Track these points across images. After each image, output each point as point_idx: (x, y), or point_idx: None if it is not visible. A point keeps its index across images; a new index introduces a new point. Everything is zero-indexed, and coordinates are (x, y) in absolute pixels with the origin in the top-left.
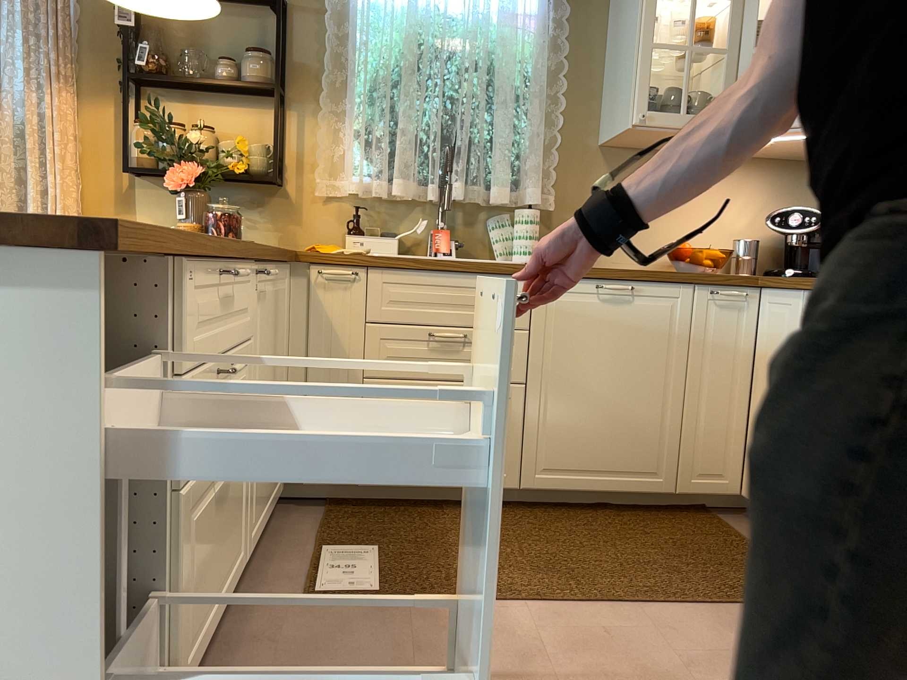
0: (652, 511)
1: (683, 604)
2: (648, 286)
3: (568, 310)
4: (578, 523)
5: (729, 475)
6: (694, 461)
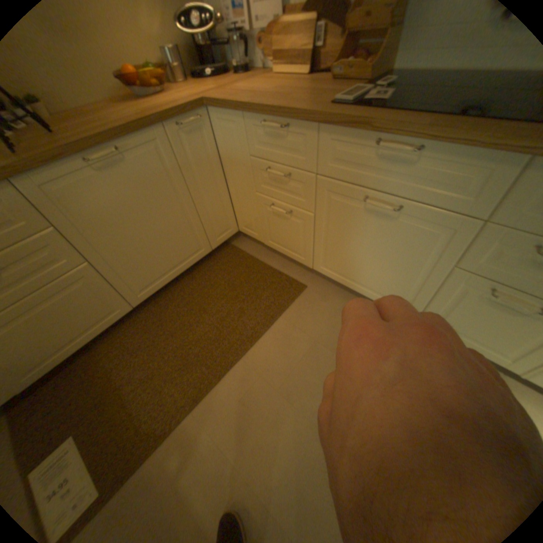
0: (204, 261)
1: (257, 338)
2: (126, 140)
3: (73, 193)
4: (176, 301)
5: (230, 226)
6: (213, 231)
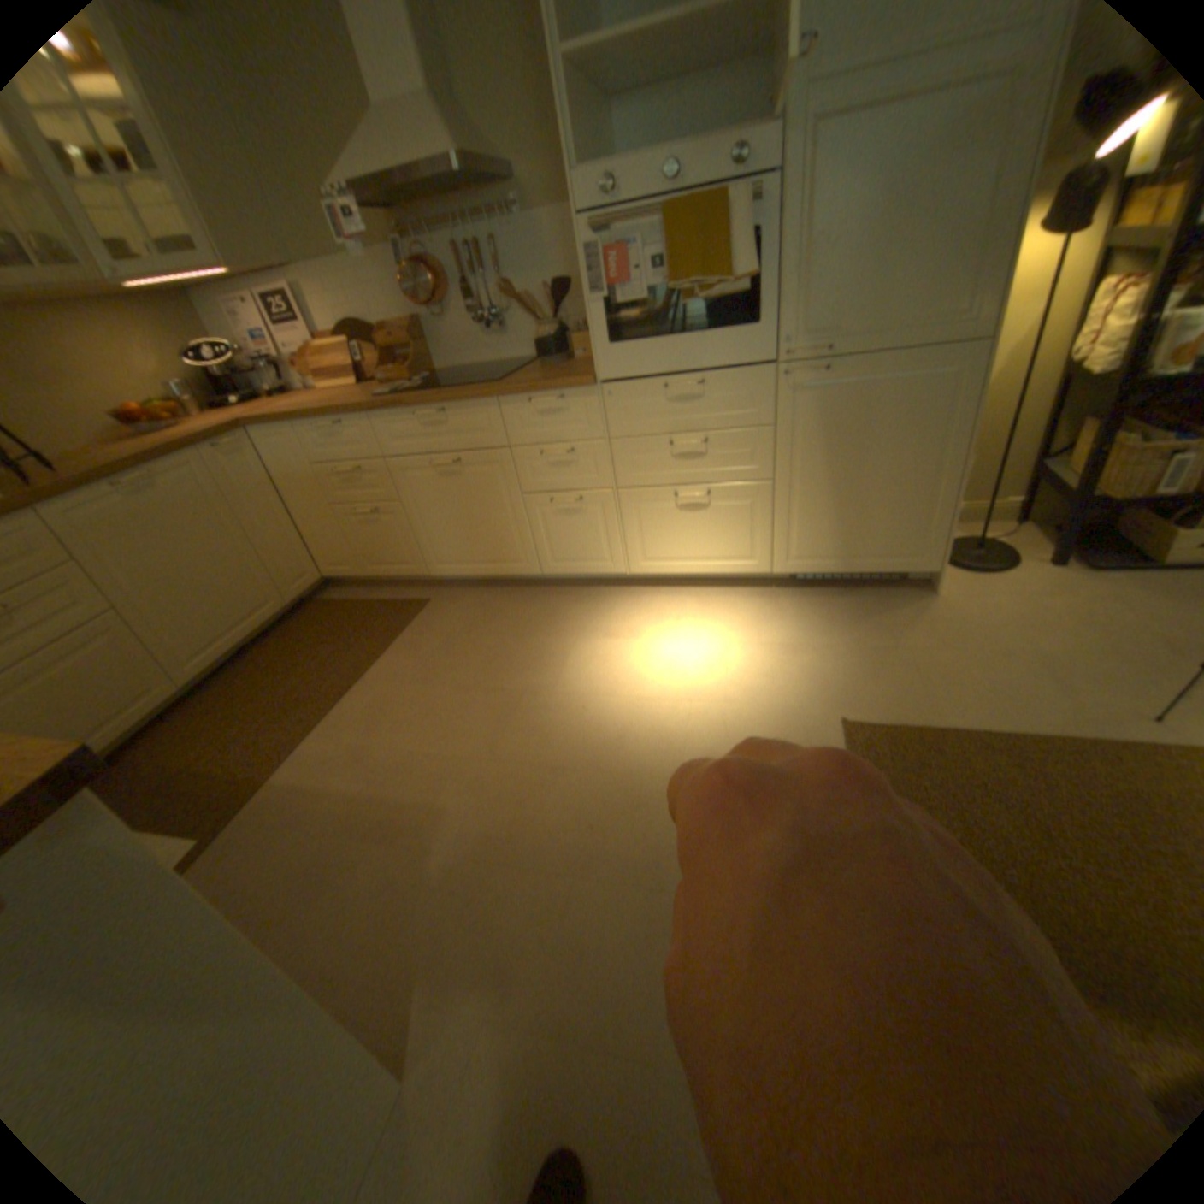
0: (278, 627)
1: (377, 658)
2: (157, 463)
3: (99, 520)
4: (246, 673)
5: (308, 570)
6: (283, 576)
